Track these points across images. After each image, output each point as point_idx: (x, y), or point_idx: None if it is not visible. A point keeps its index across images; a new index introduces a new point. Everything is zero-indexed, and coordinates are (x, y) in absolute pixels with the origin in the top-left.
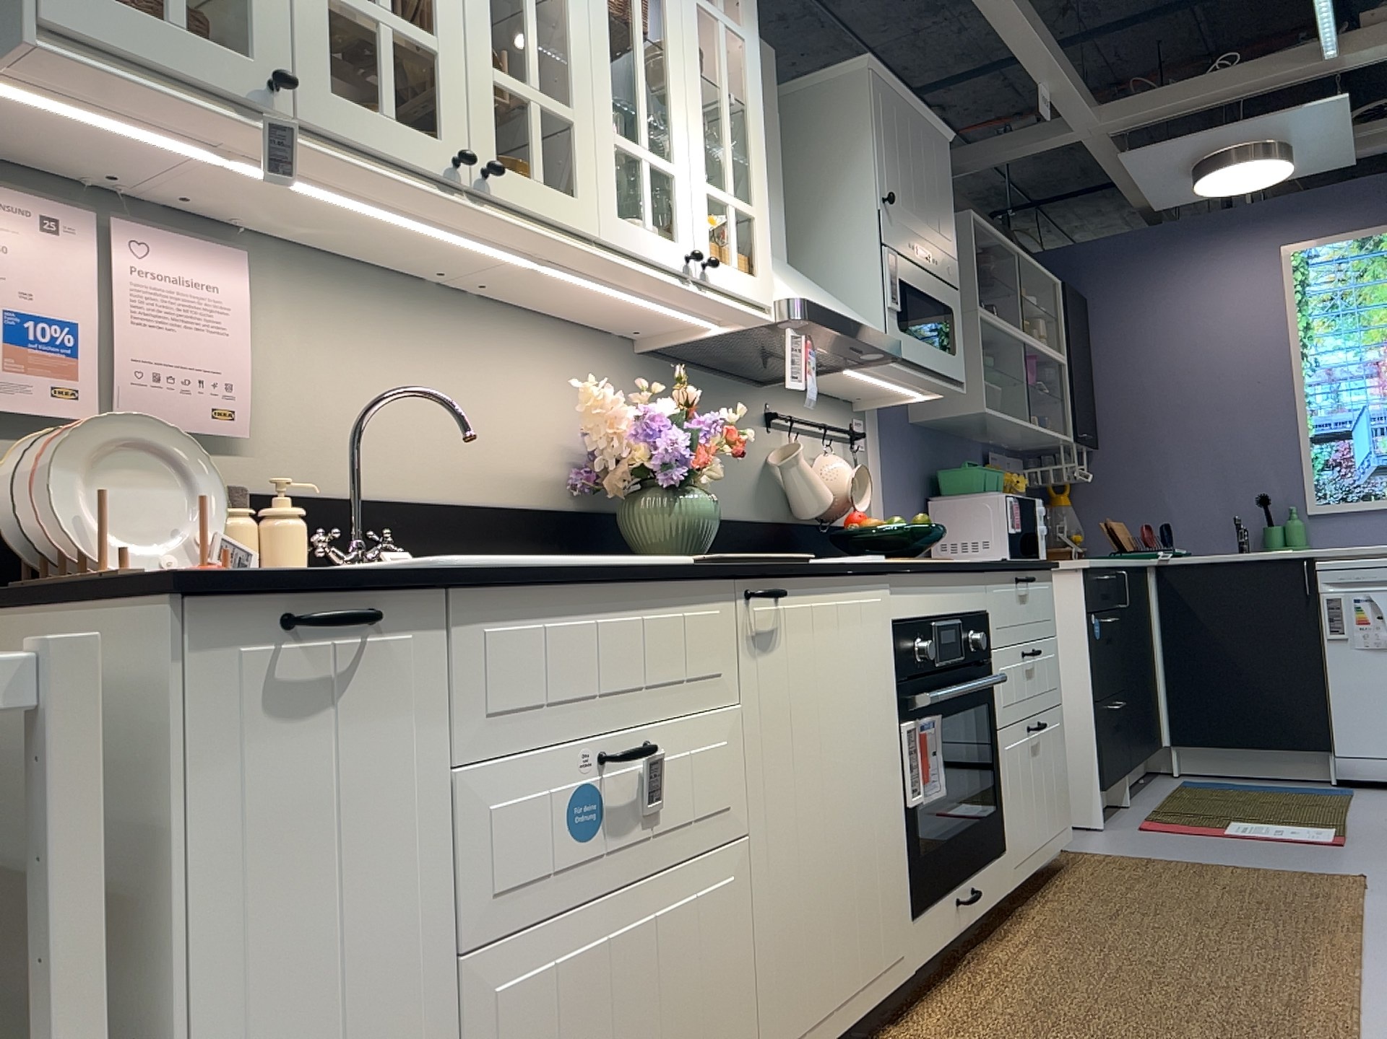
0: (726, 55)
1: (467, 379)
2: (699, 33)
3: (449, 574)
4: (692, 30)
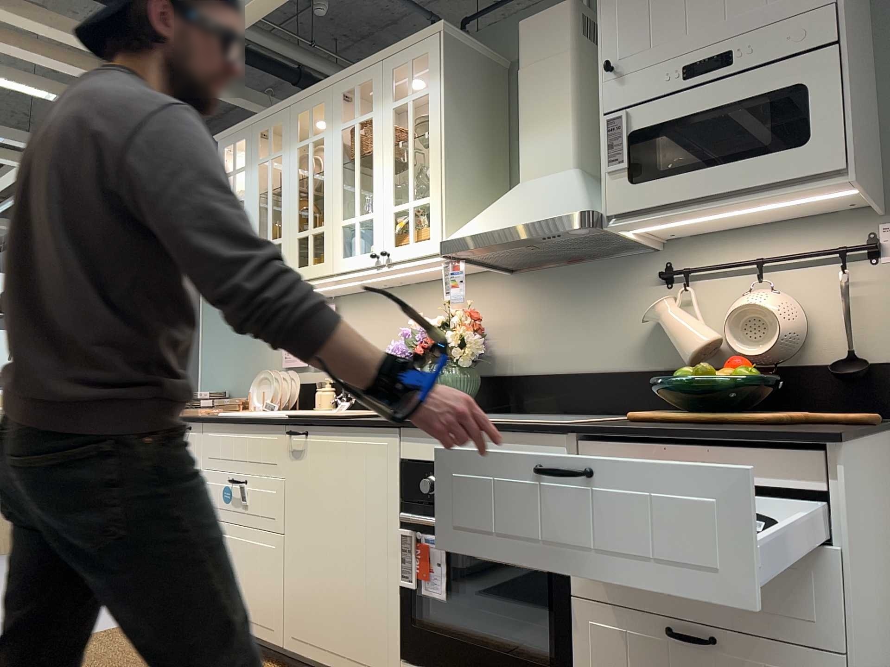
0: (411, 117)
1: (408, 322)
2: (392, 125)
3: (199, 419)
4: (388, 127)
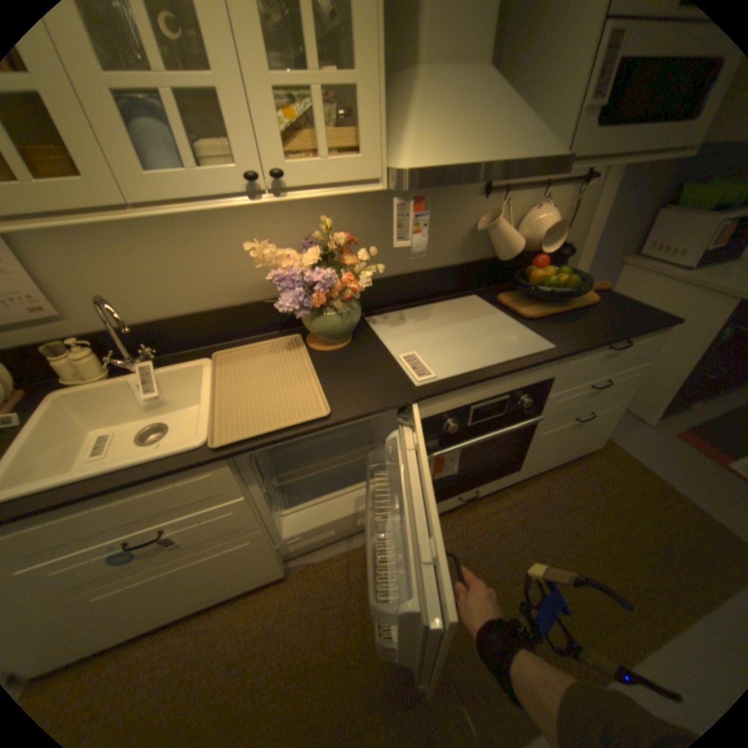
0: None
1: (195, 241)
2: None
3: None
4: None
